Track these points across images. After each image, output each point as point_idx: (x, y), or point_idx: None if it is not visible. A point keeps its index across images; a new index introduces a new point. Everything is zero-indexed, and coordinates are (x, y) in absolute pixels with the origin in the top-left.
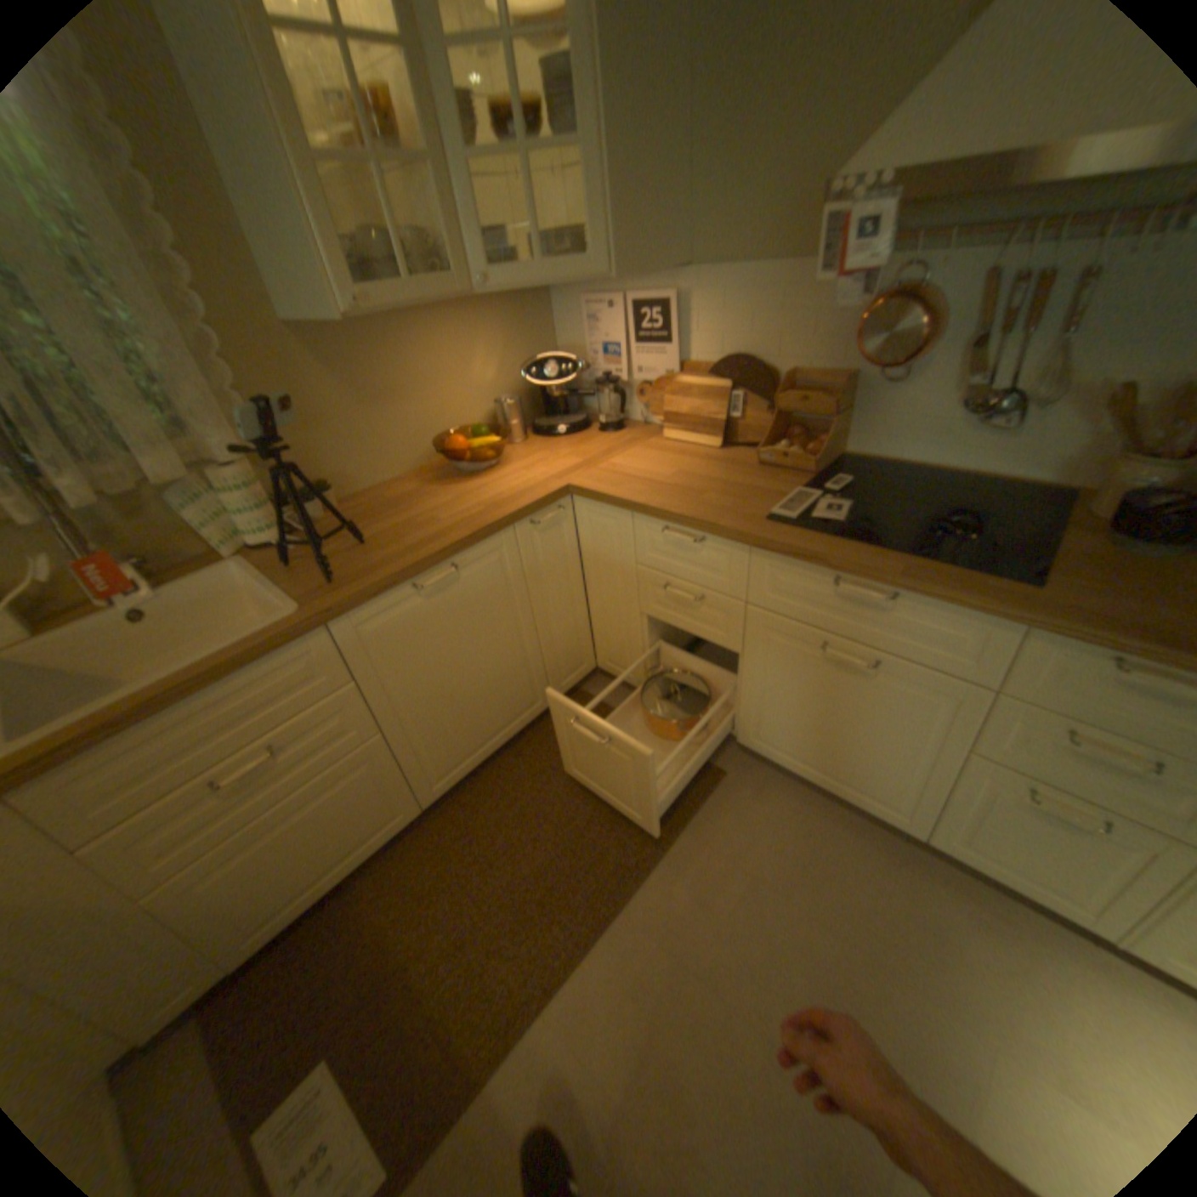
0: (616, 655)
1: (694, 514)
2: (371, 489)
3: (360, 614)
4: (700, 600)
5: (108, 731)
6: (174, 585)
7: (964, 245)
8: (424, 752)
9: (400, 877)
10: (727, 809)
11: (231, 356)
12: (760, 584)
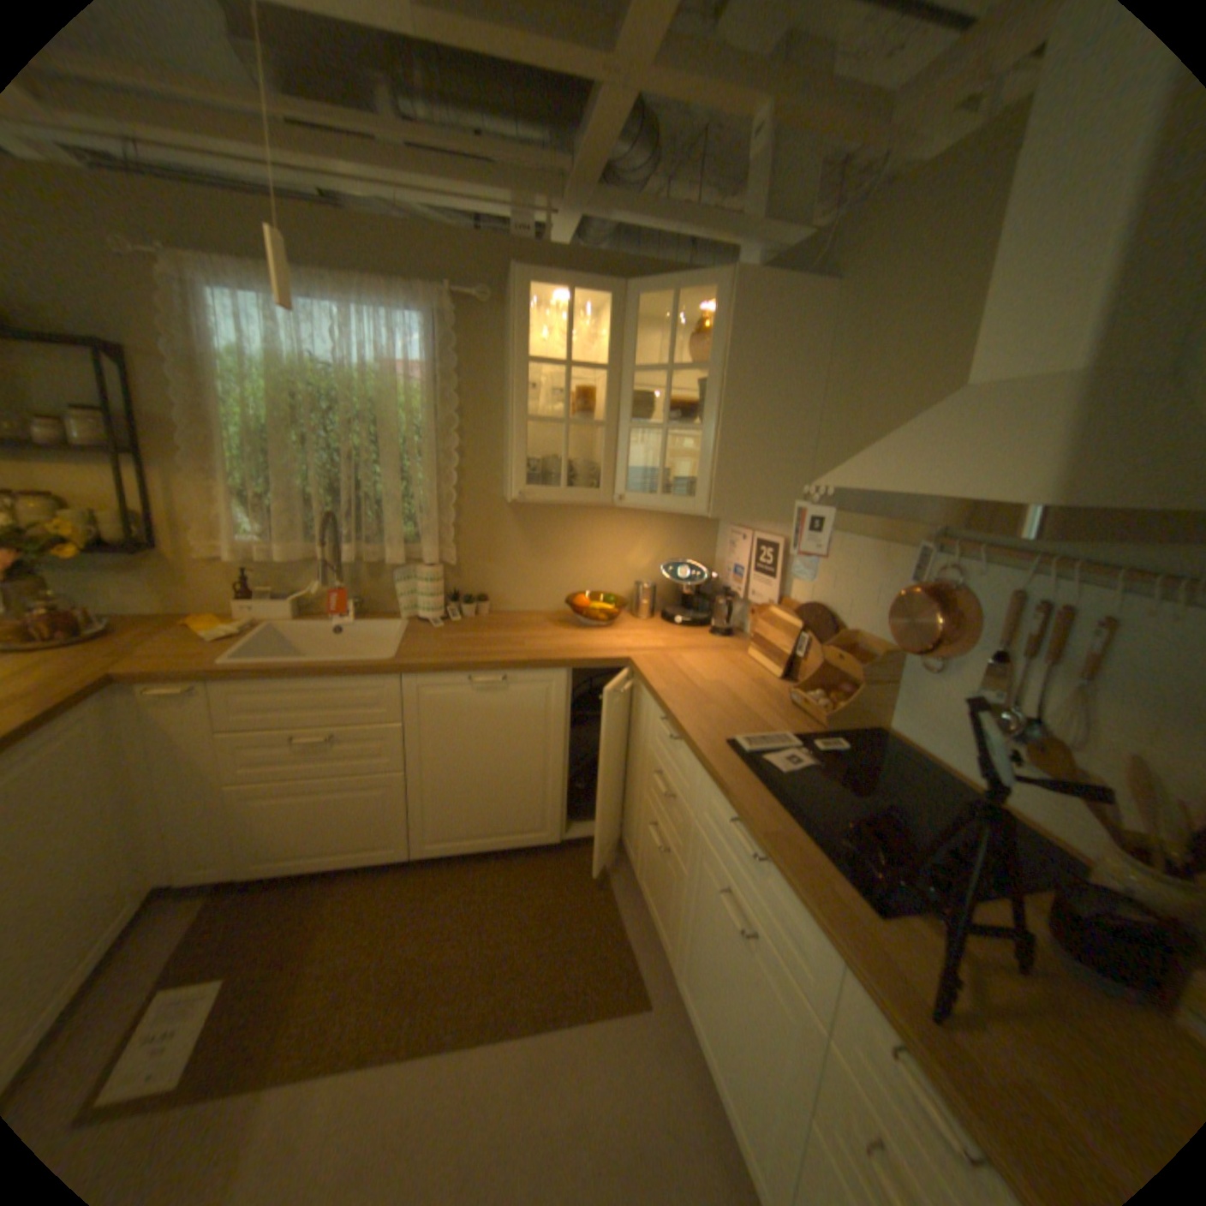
0: (629, 831)
1: (681, 714)
2: (518, 612)
3: (425, 678)
4: (669, 798)
5: (262, 673)
6: (367, 620)
7: (1000, 566)
8: (429, 809)
9: (363, 899)
10: (620, 1043)
11: (468, 507)
12: (703, 802)
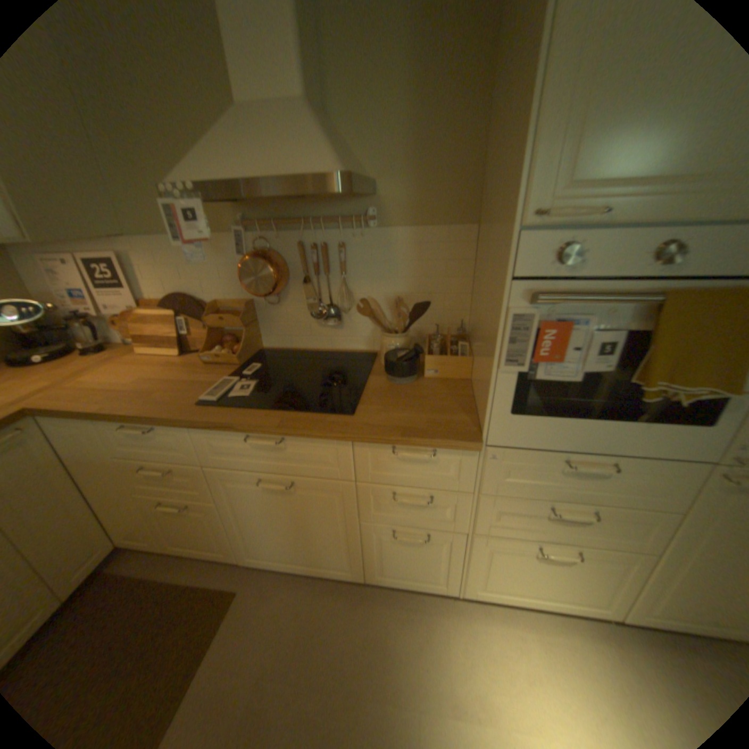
0: (127, 533)
1: (138, 412)
2: None
3: None
4: (167, 474)
5: None
6: None
7: (282, 229)
8: None
9: None
10: (236, 626)
11: None
12: (203, 452)
